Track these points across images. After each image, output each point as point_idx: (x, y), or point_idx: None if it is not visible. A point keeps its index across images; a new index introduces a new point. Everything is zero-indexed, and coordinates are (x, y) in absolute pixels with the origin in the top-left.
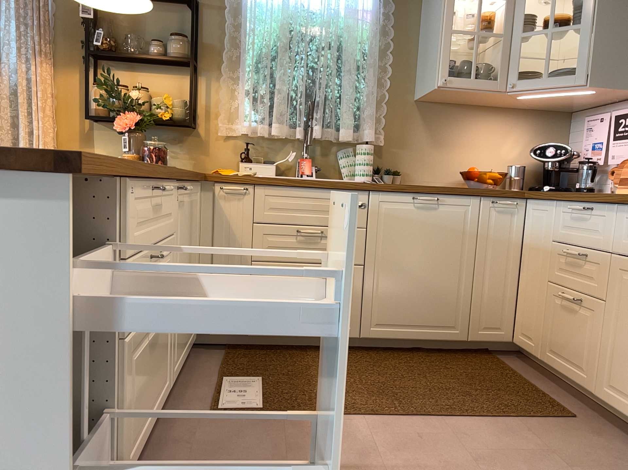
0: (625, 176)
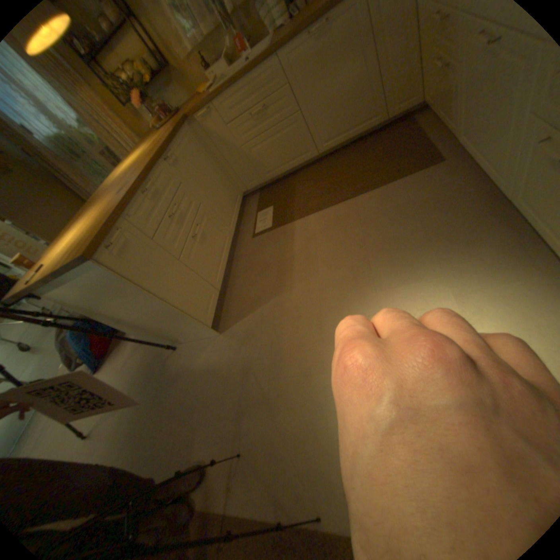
0: None
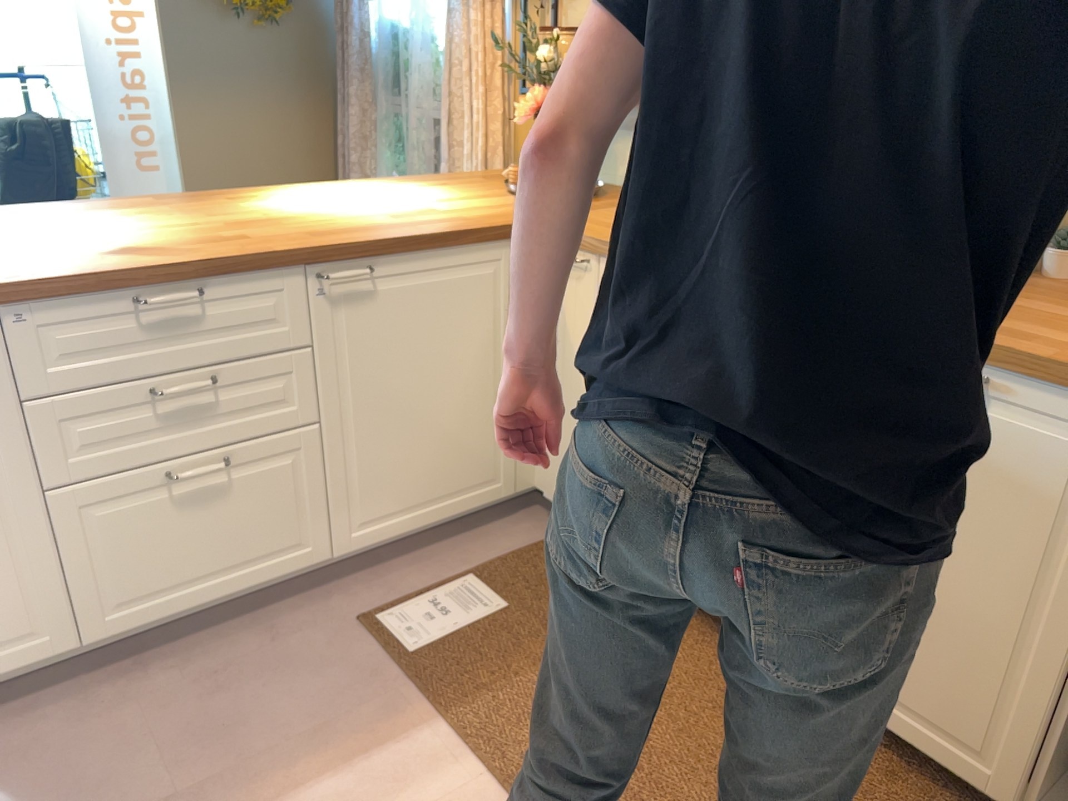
0: None
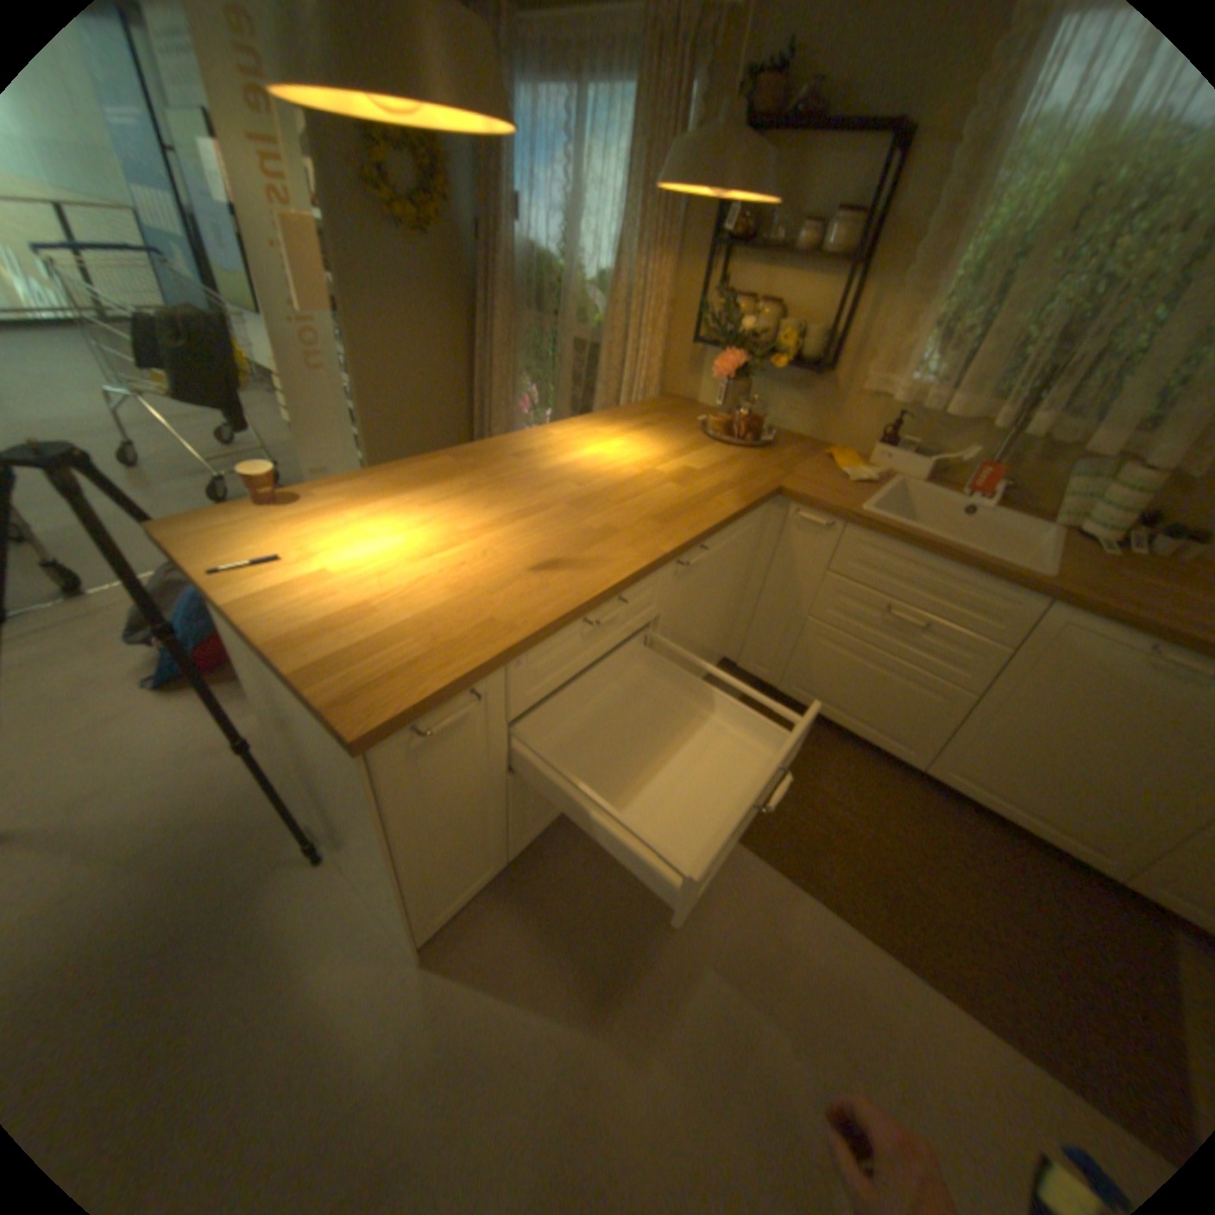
0: None
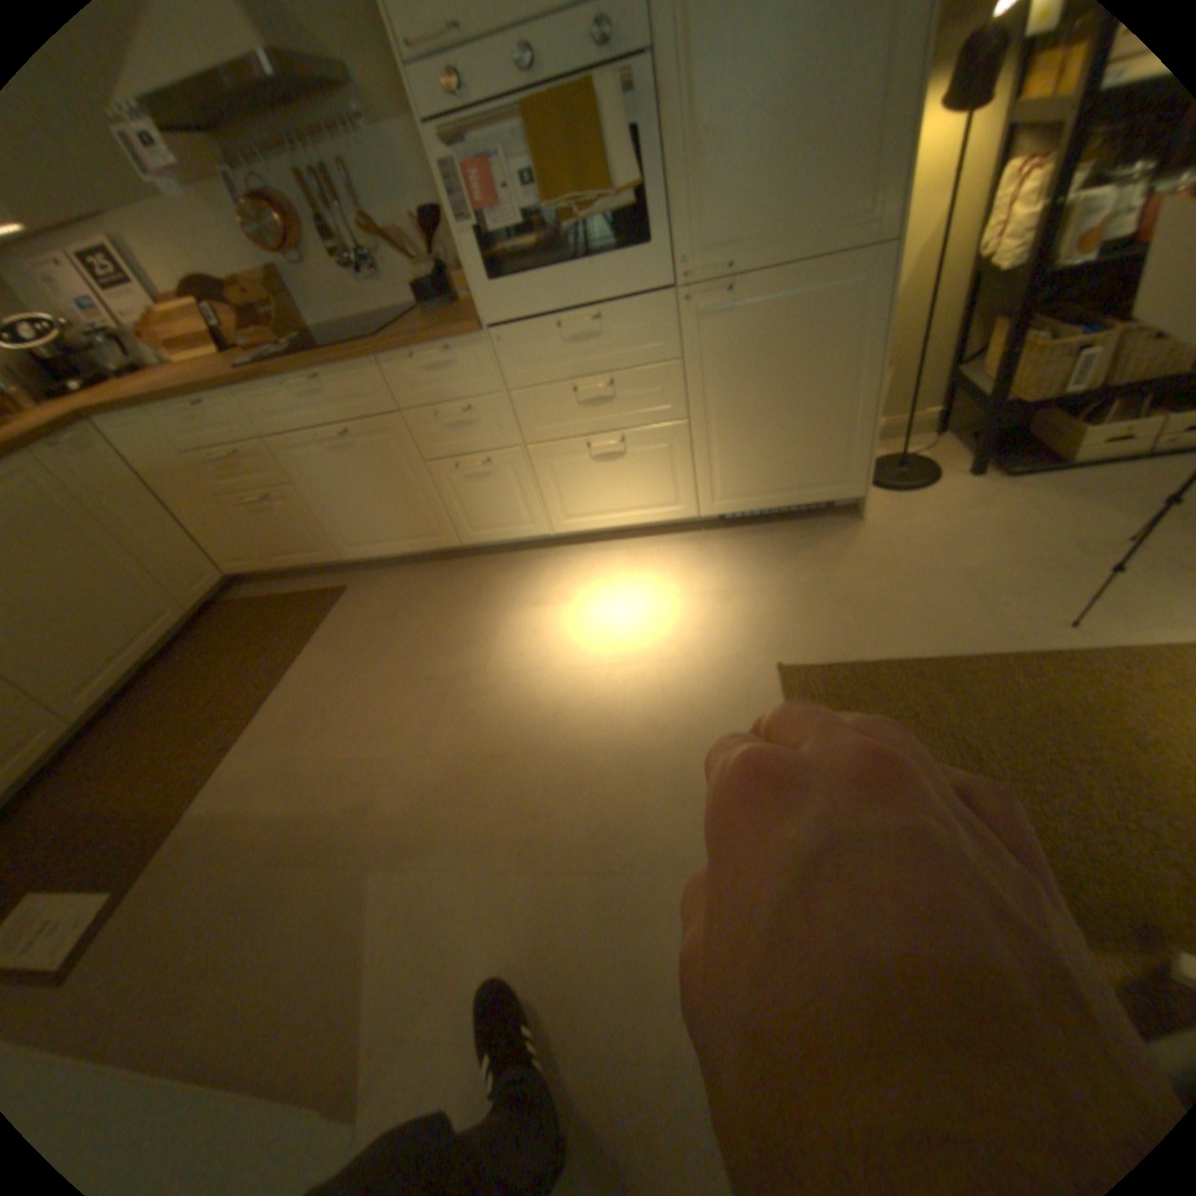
0: (161, 338)
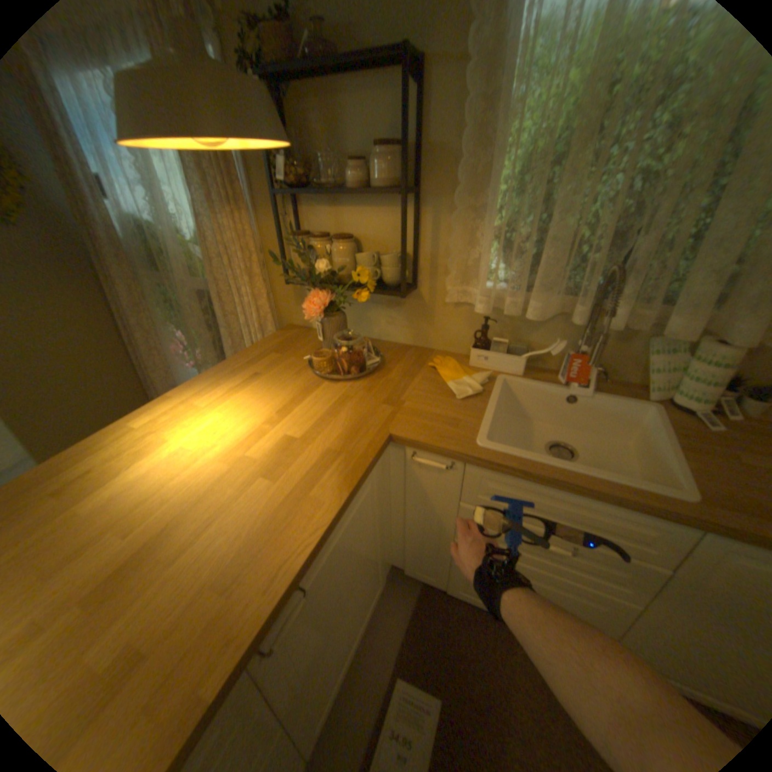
0: None
